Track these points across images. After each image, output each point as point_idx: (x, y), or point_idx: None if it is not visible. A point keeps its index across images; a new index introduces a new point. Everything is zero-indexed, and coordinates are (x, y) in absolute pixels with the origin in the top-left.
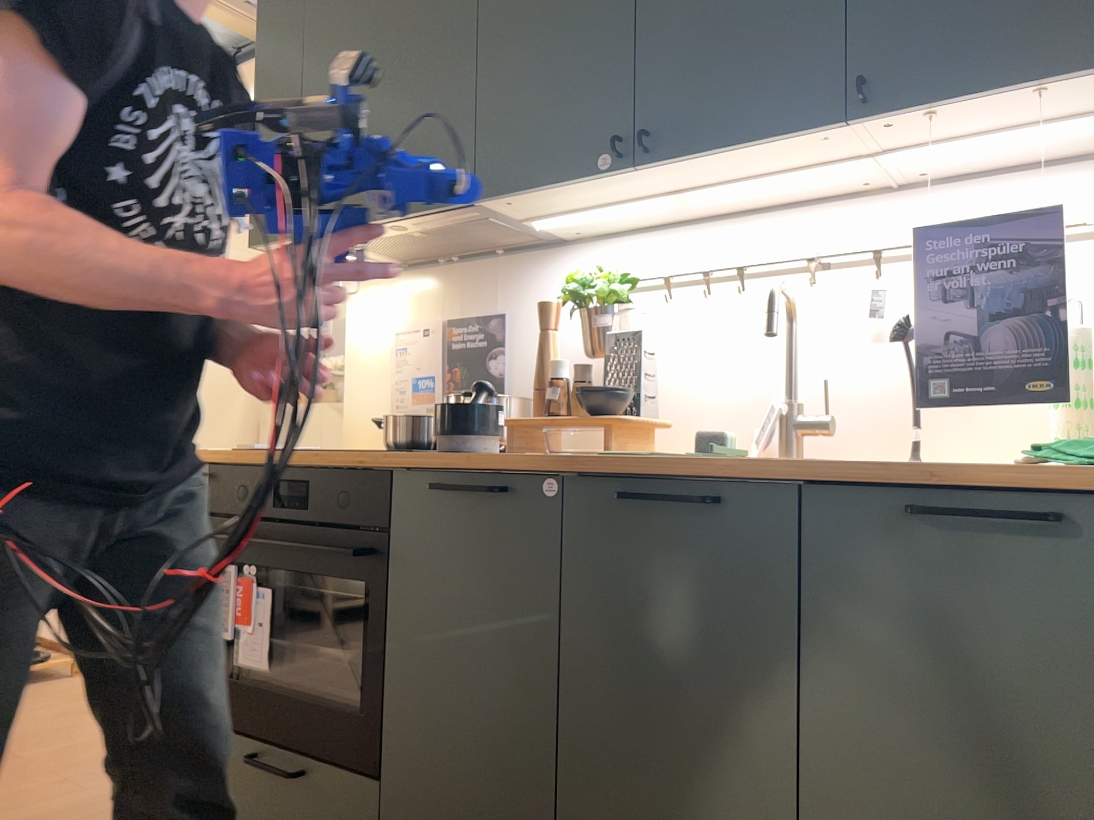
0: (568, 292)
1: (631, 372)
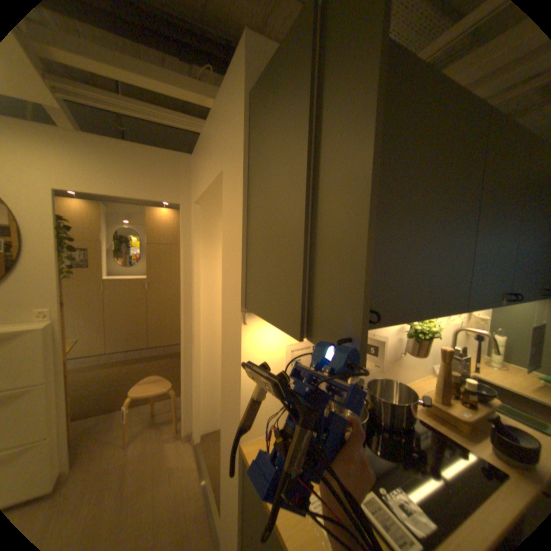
0: (428, 335)
1: (468, 373)
